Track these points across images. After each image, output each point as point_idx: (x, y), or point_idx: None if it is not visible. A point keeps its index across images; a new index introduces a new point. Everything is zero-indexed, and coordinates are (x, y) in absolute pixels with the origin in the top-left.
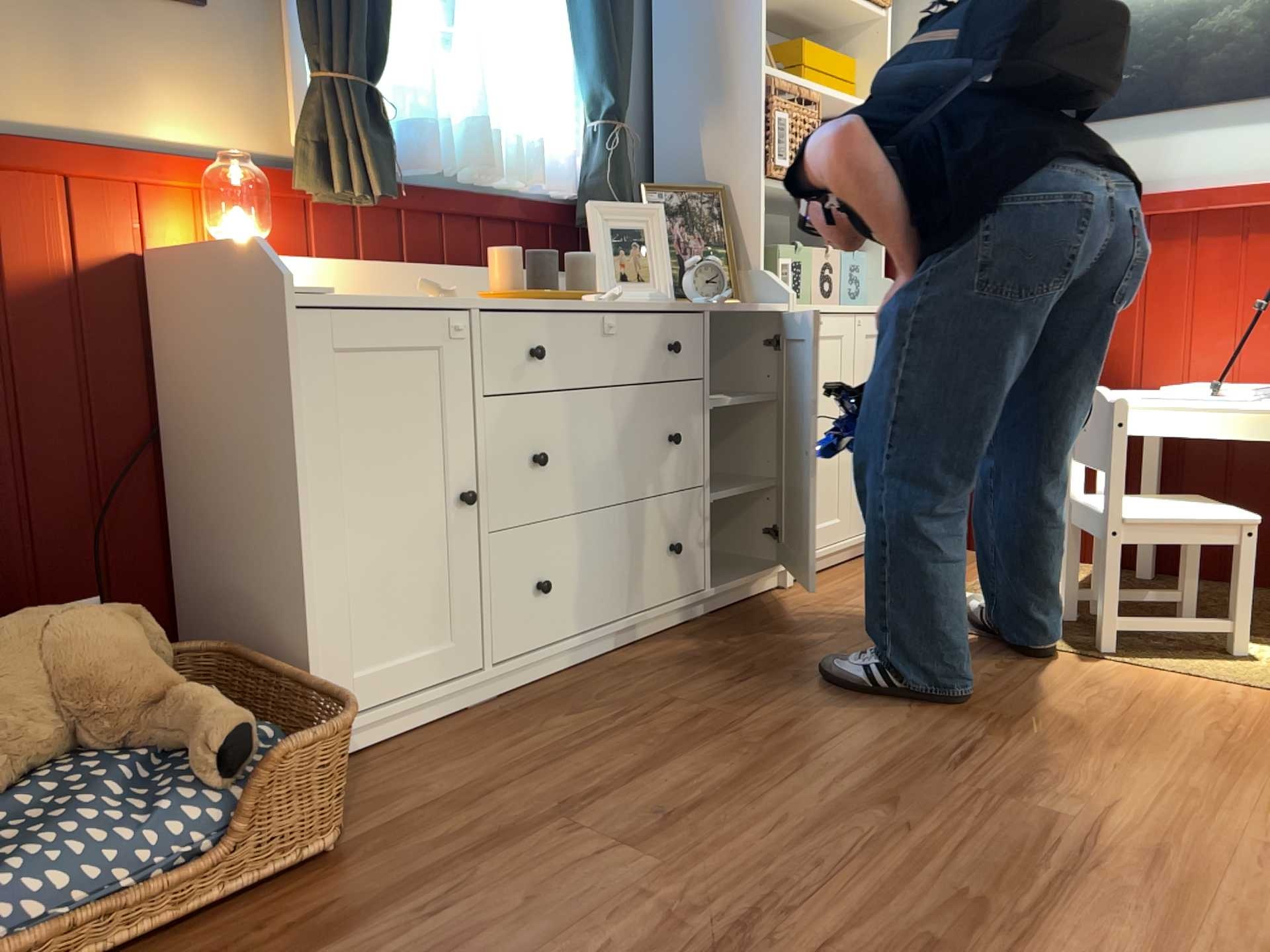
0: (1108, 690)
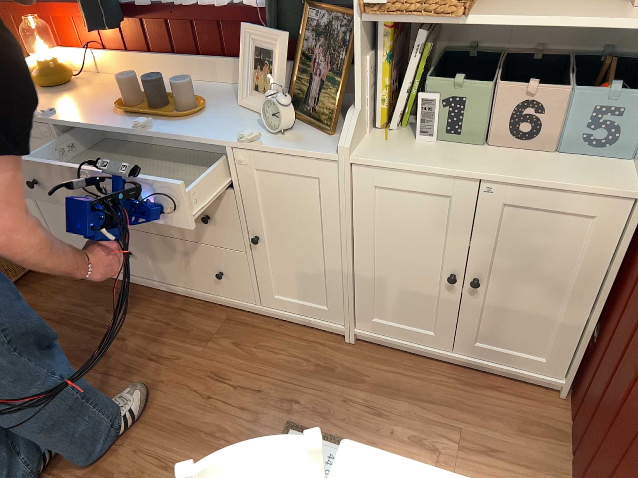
0: None
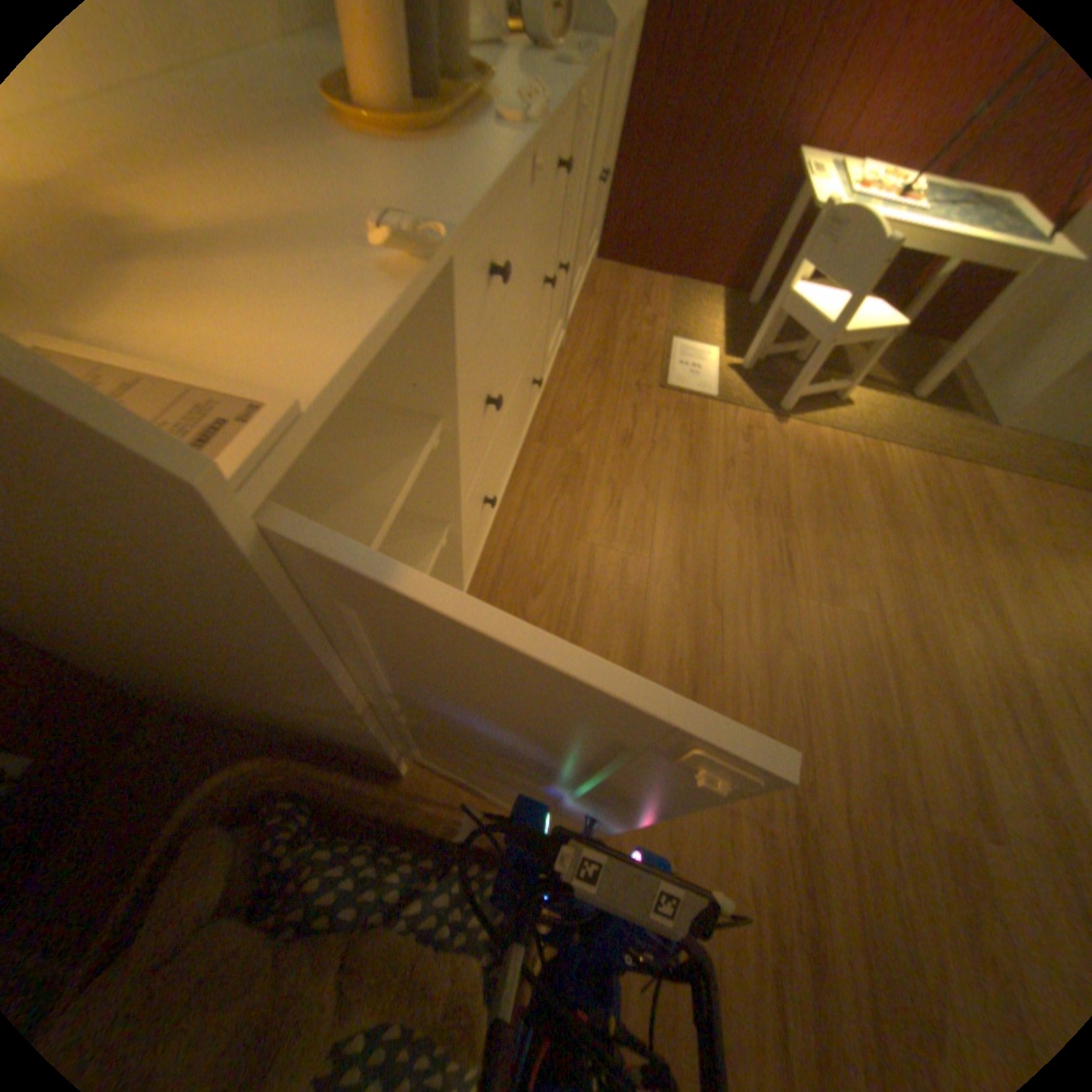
0: (806, 457)
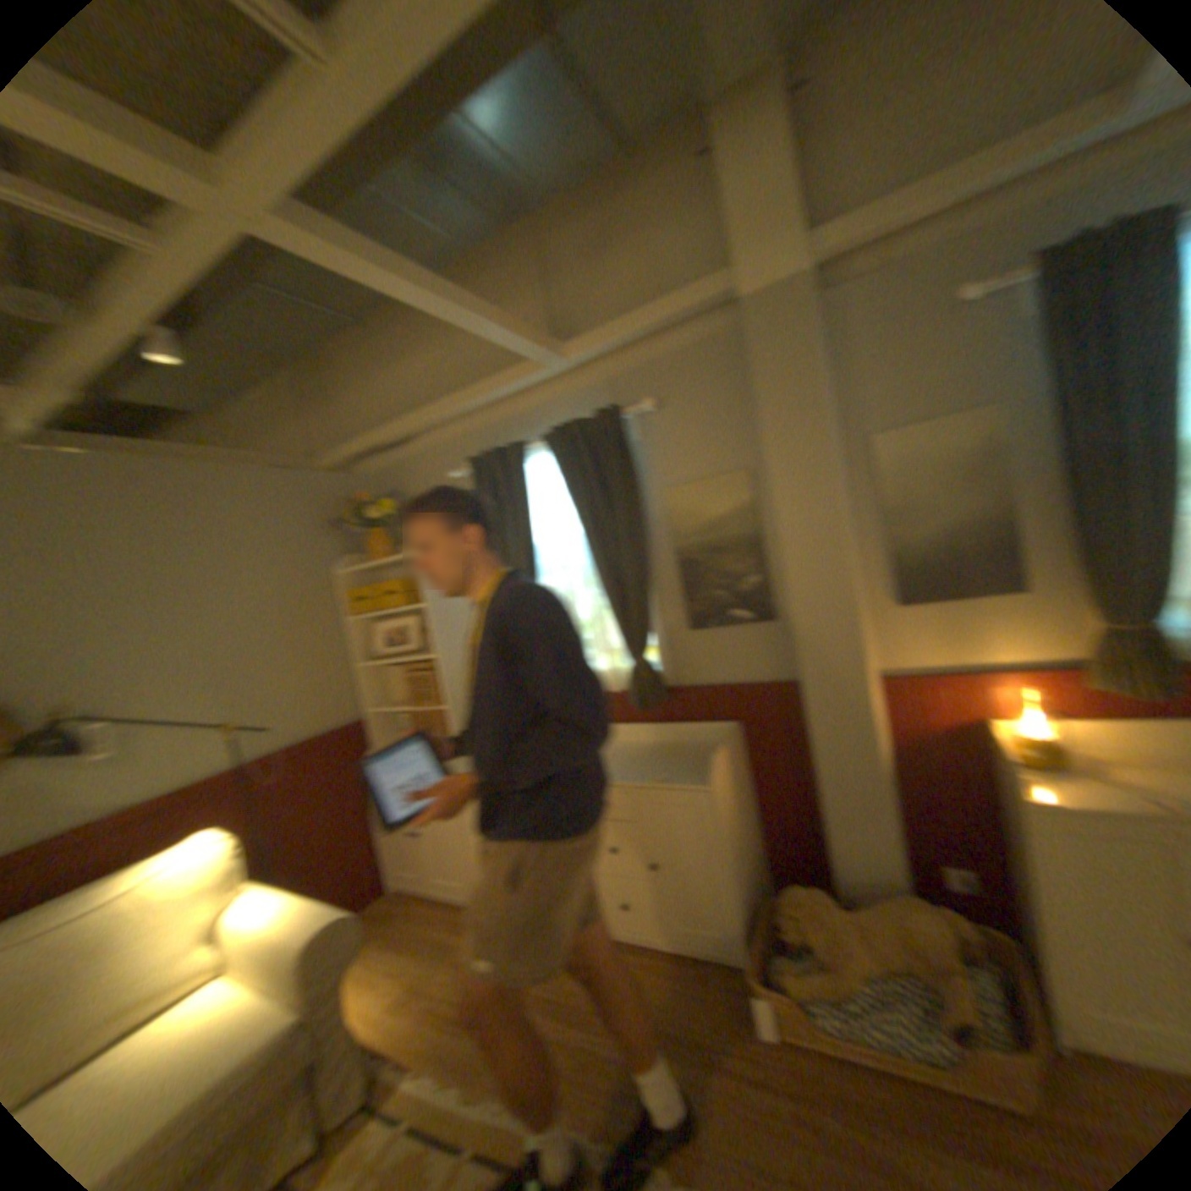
0: None
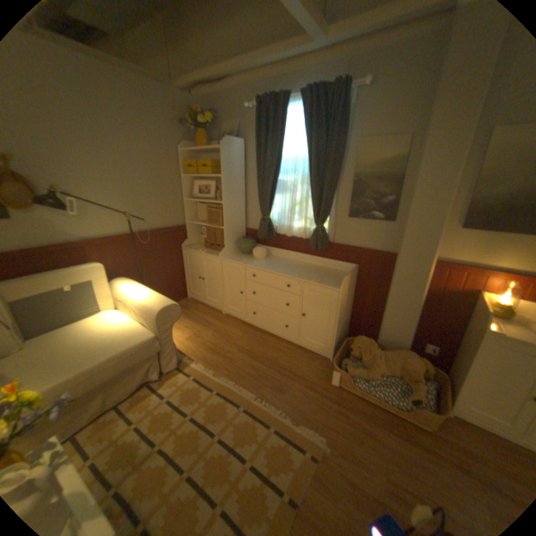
0: None
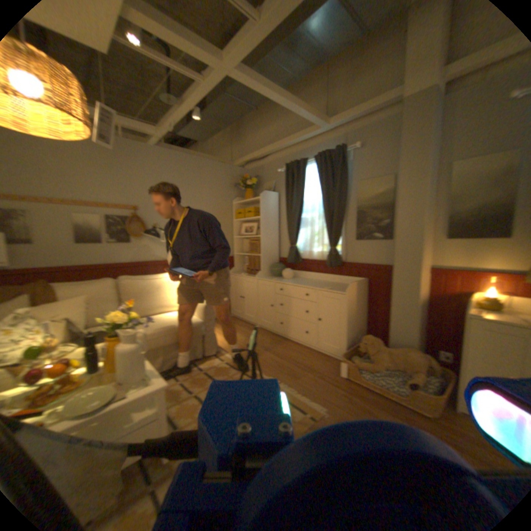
0: None
